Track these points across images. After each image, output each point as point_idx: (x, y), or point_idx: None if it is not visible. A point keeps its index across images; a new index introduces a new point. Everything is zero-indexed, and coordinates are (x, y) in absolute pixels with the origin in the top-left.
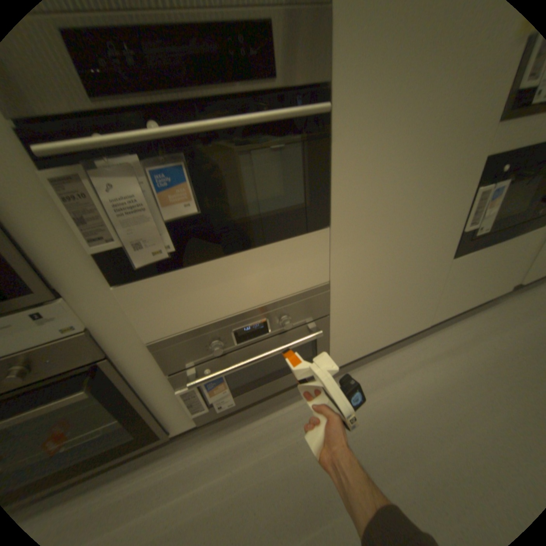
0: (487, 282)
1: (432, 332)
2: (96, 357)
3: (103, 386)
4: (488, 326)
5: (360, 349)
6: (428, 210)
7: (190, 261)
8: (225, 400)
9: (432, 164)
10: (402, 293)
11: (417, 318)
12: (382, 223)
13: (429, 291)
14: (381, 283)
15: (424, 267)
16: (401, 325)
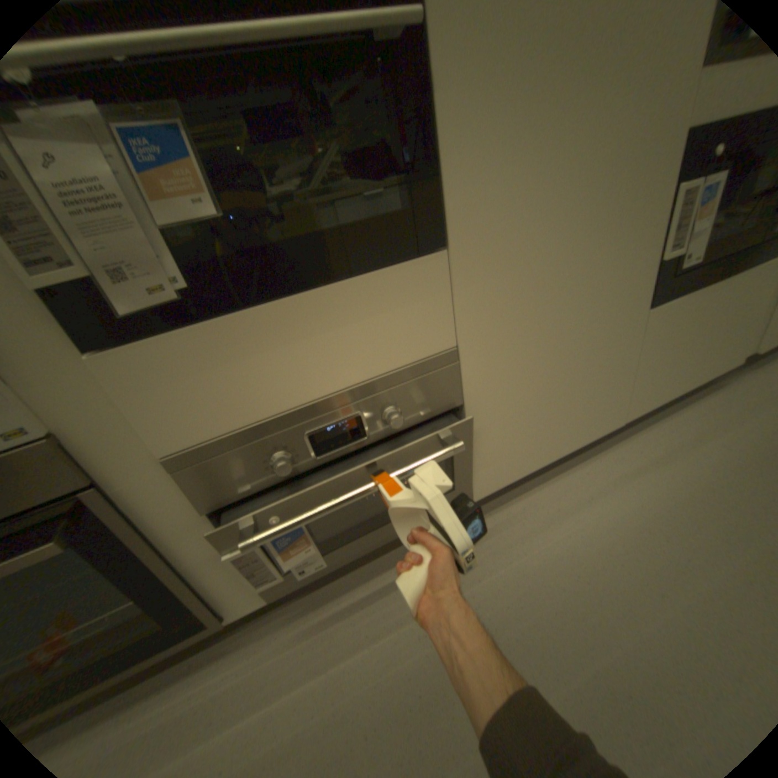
0: (704, 349)
1: (627, 435)
2: (76, 485)
3: (93, 534)
4: (713, 418)
5: (518, 464)
6: (603, 222)
7: (218, 309)
8: (308, 557)
9: (601, 140)
10: (576, 368)
11: (603, 410)
12: (532, 244)
13: (617, 364)
14: (540, 349)
15: (606, 323)
16: (579, 422)
